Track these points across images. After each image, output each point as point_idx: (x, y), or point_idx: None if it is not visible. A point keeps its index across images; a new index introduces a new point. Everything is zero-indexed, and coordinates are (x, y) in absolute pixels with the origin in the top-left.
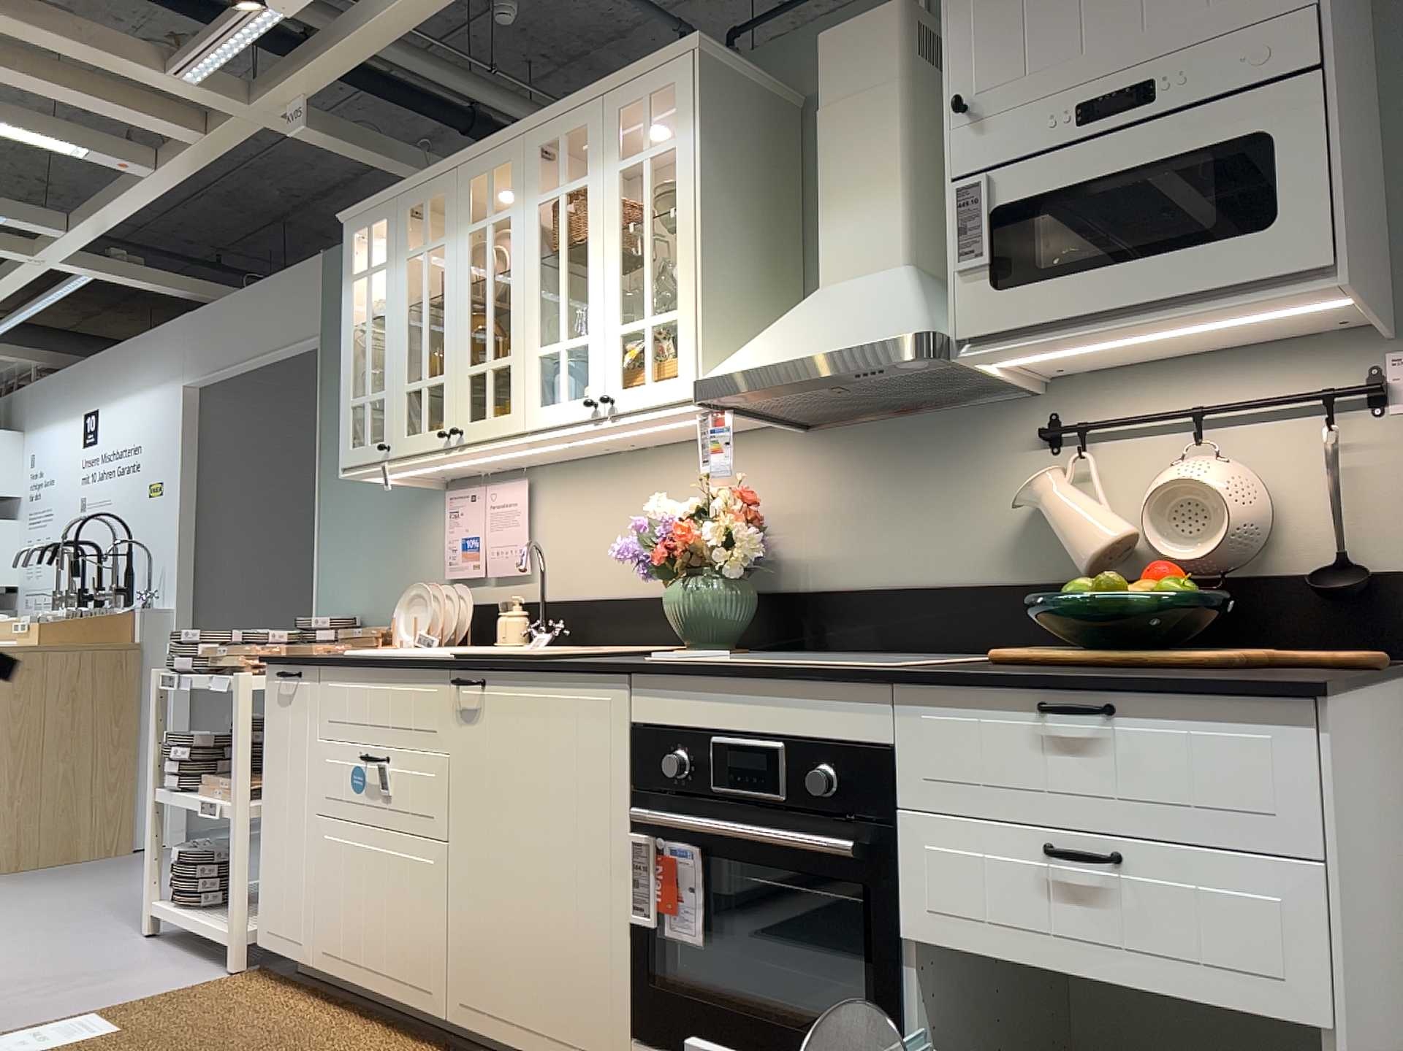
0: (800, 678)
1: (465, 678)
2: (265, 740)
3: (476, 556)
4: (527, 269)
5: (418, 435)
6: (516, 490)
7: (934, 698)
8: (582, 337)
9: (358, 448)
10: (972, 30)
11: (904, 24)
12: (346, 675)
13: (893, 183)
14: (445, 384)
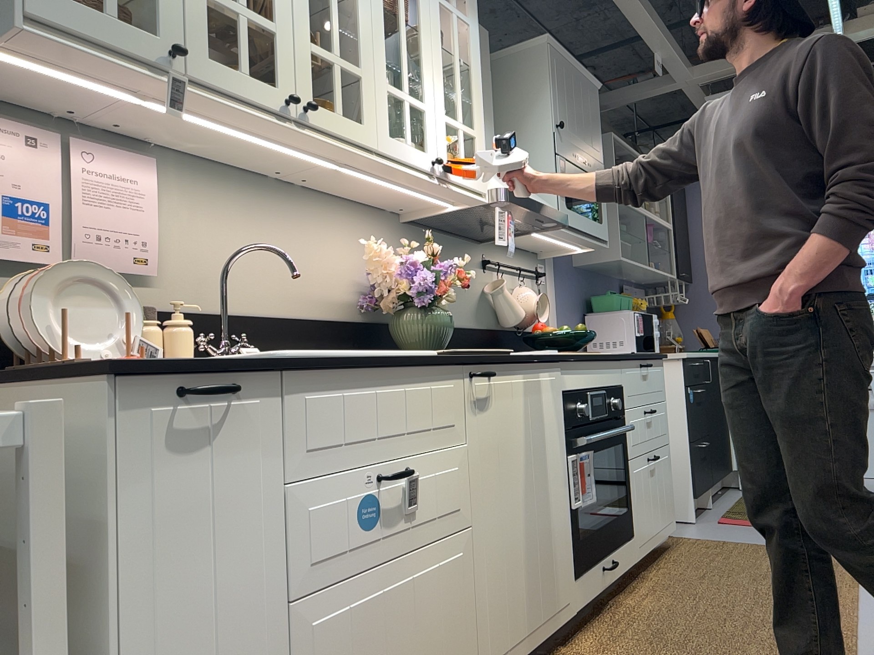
0: (610, 359)
1: (479, 371)
2: (107, 541)
3: (46, 234)
4: (375, 4)
5: (232, 70)
6: (139, 166)
7: (628, 365)
8: (422, 104)
9: (80, 6)
10: (558, 98)
11: (490, 47)
12: (334, 381)
13: (493, 123)
14: (281, 40)
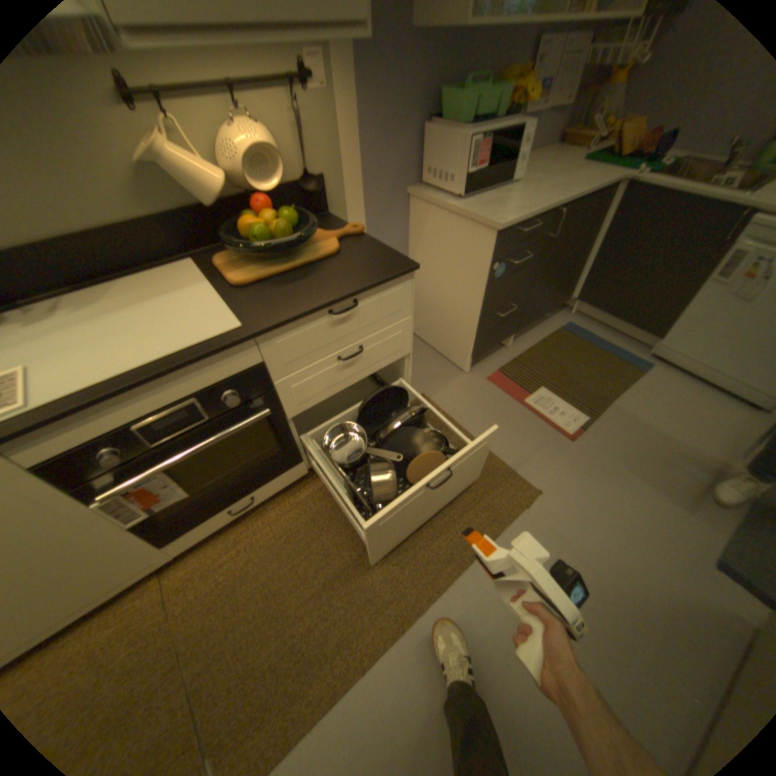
0: (192, 364)
1: None
2: None
3: None
4: None
5: None
6: None
7: (278, 332)
8: None
9: None
10: None
11: None
12: None
13: None
14: None
